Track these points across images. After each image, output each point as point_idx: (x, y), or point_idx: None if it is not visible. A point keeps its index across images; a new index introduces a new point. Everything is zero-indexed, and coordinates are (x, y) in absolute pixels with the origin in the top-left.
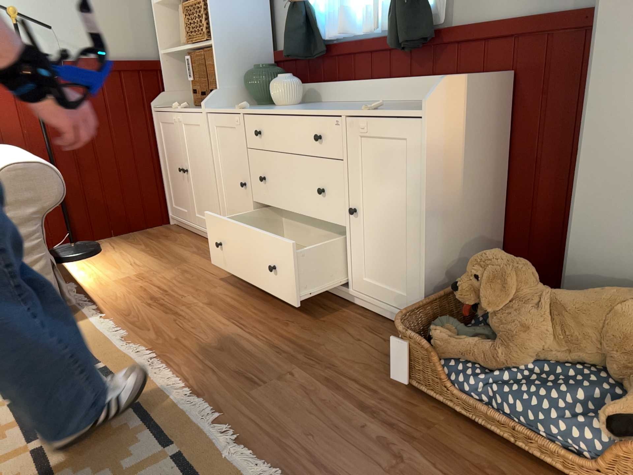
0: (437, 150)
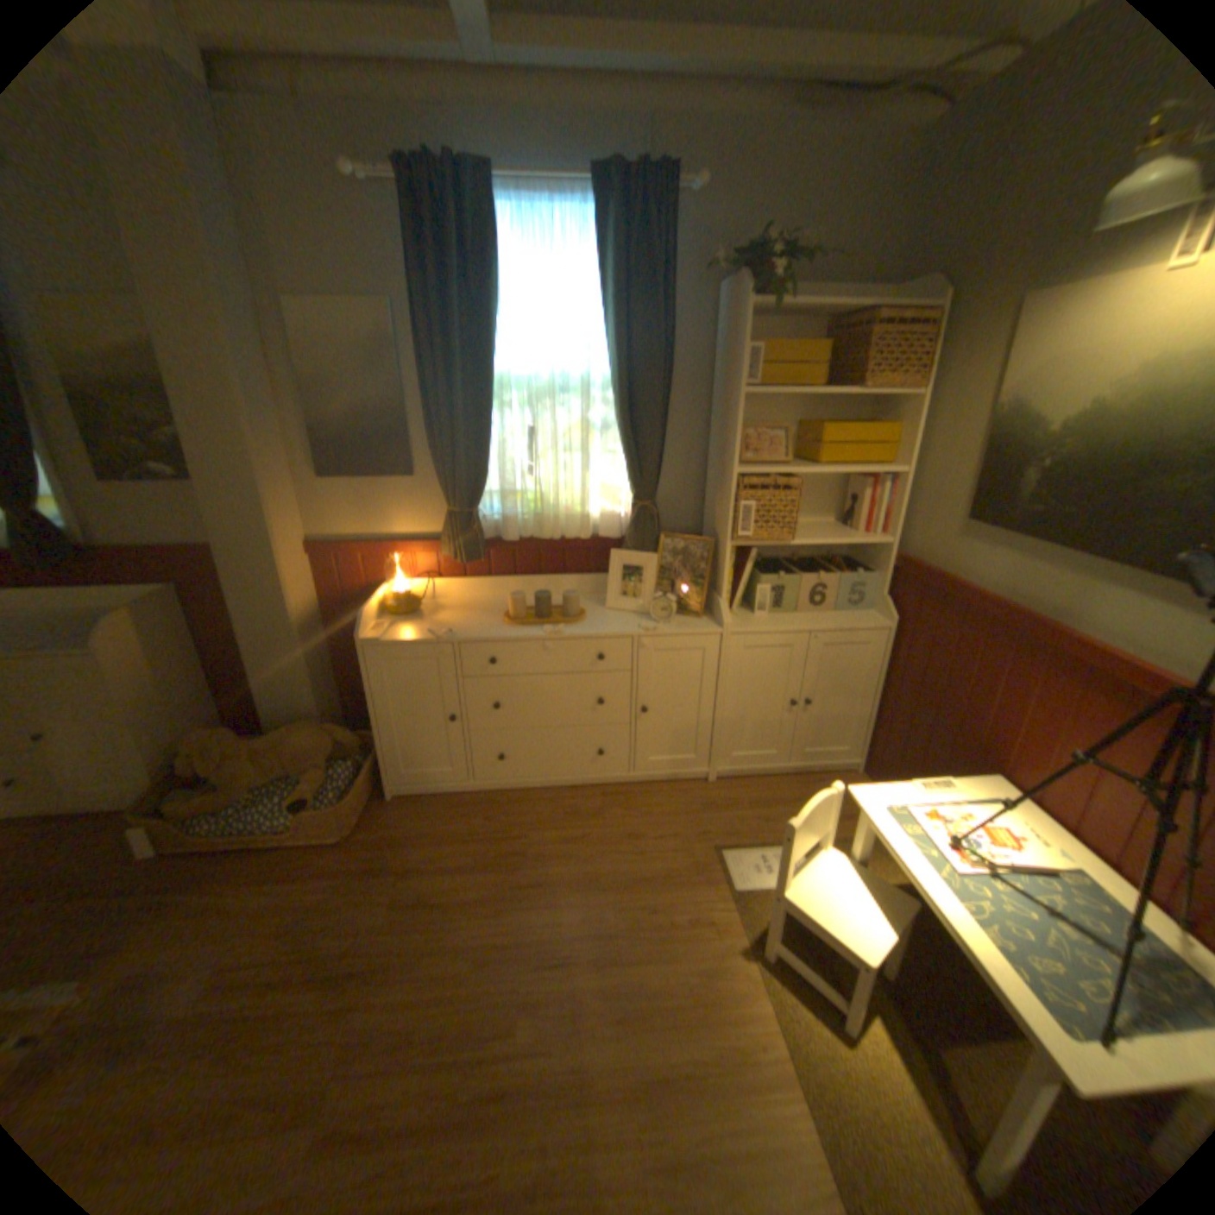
0: (118, 673)
